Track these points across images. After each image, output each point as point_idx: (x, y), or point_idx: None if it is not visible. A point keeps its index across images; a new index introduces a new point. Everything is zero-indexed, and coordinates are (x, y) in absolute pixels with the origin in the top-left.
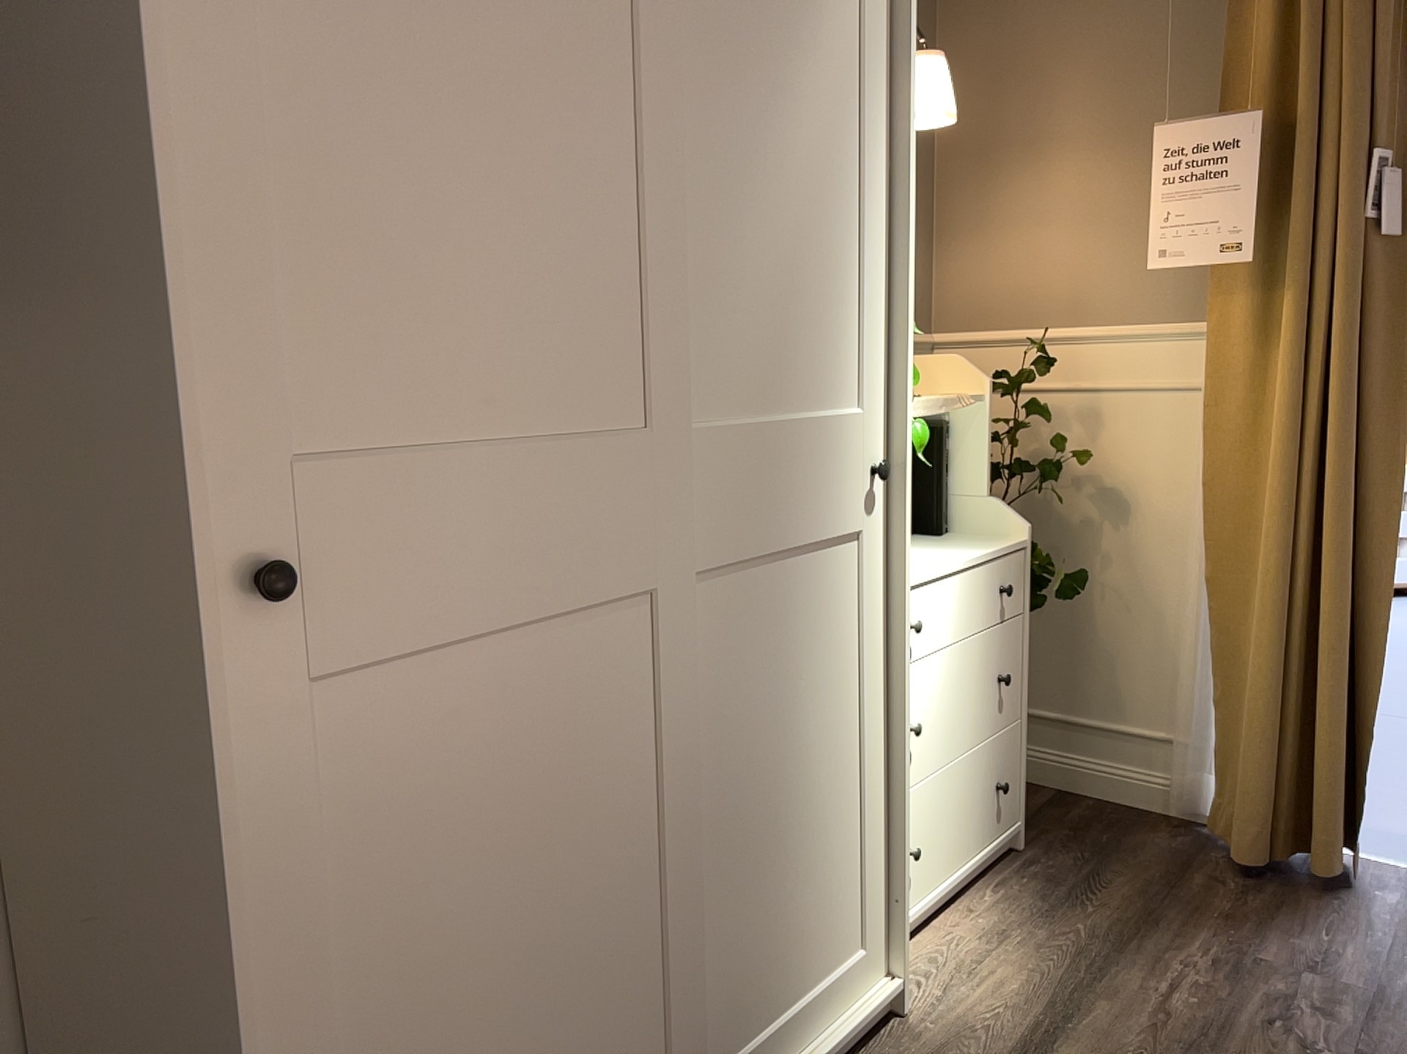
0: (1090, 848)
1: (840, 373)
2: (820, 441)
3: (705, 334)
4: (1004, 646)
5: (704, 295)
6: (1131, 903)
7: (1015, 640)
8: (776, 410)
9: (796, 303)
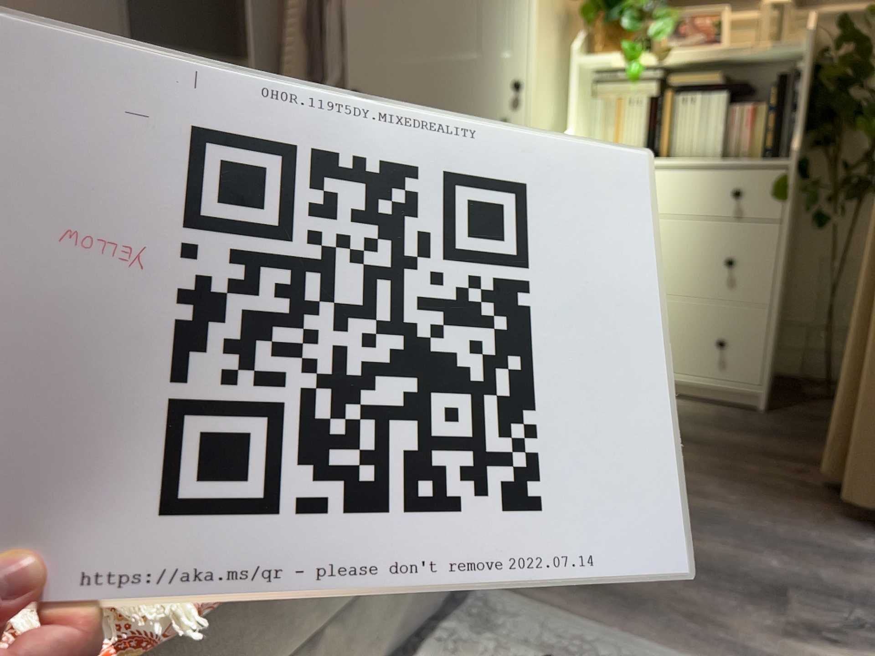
0: (808, 437)
1: (491, 37)
2: (471, 71)
3: (405, 29)
4: (739, 238)
5: (405, 14)
6: (717, 442)
7: (761, 239)
8: (444, 57)
9: (458, 7)
